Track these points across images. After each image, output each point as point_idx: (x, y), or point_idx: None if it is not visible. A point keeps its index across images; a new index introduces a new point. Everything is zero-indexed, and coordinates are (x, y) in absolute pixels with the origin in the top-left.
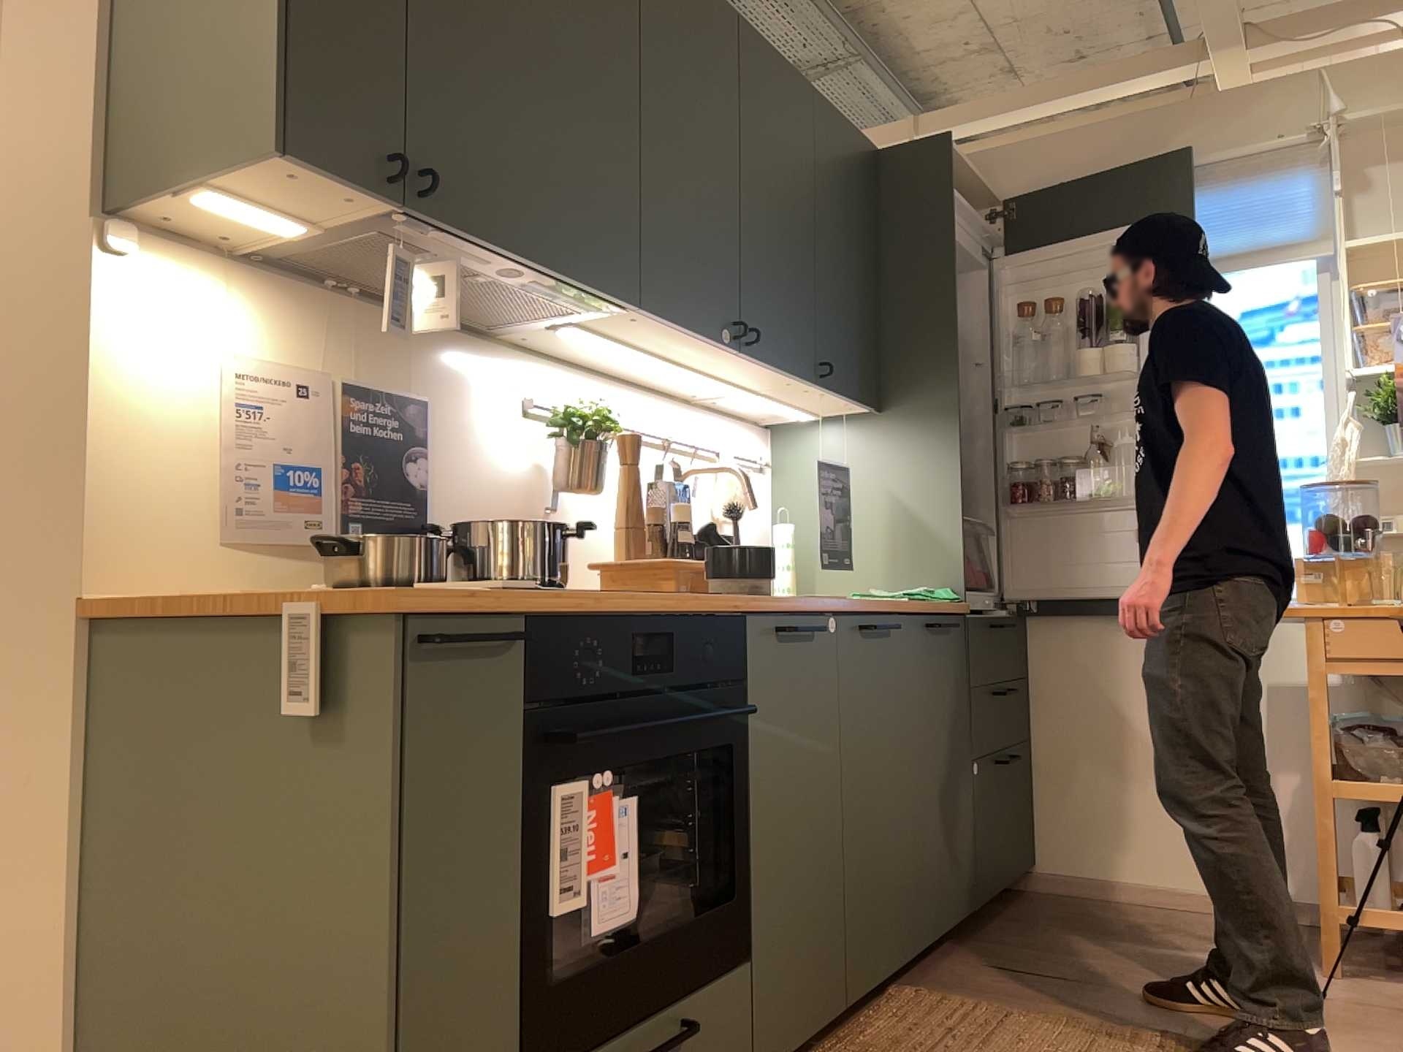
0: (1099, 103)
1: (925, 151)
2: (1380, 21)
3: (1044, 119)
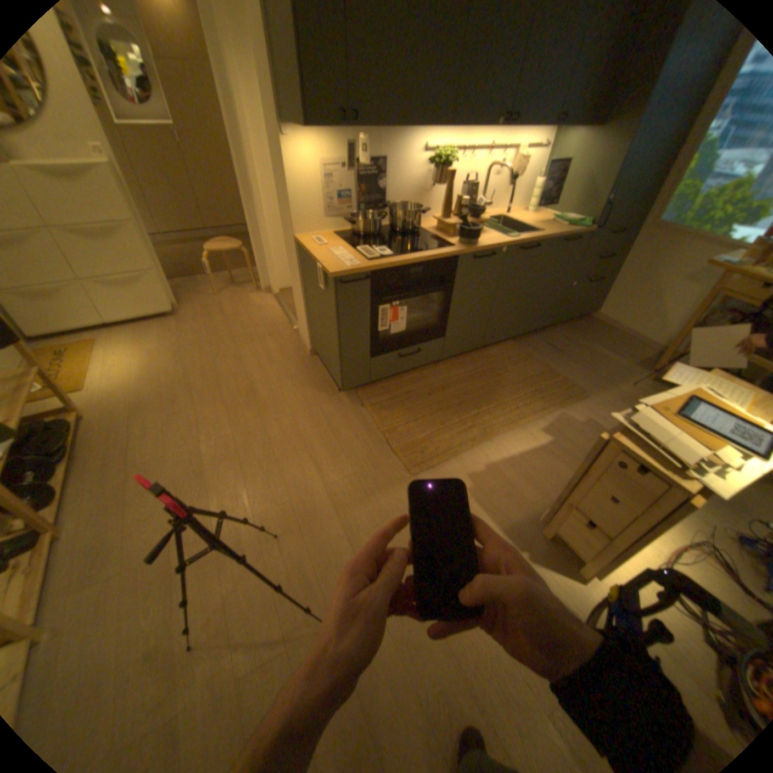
0: None
1: None
2: None
3: None
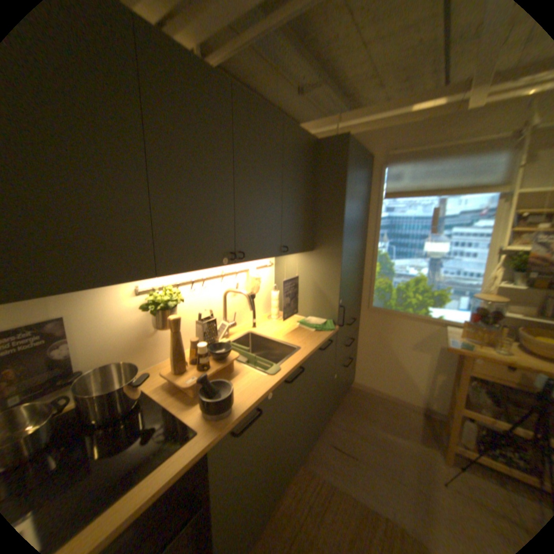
0: (417, 109)
1: (337, 140)
2: None
3: (392, 116)
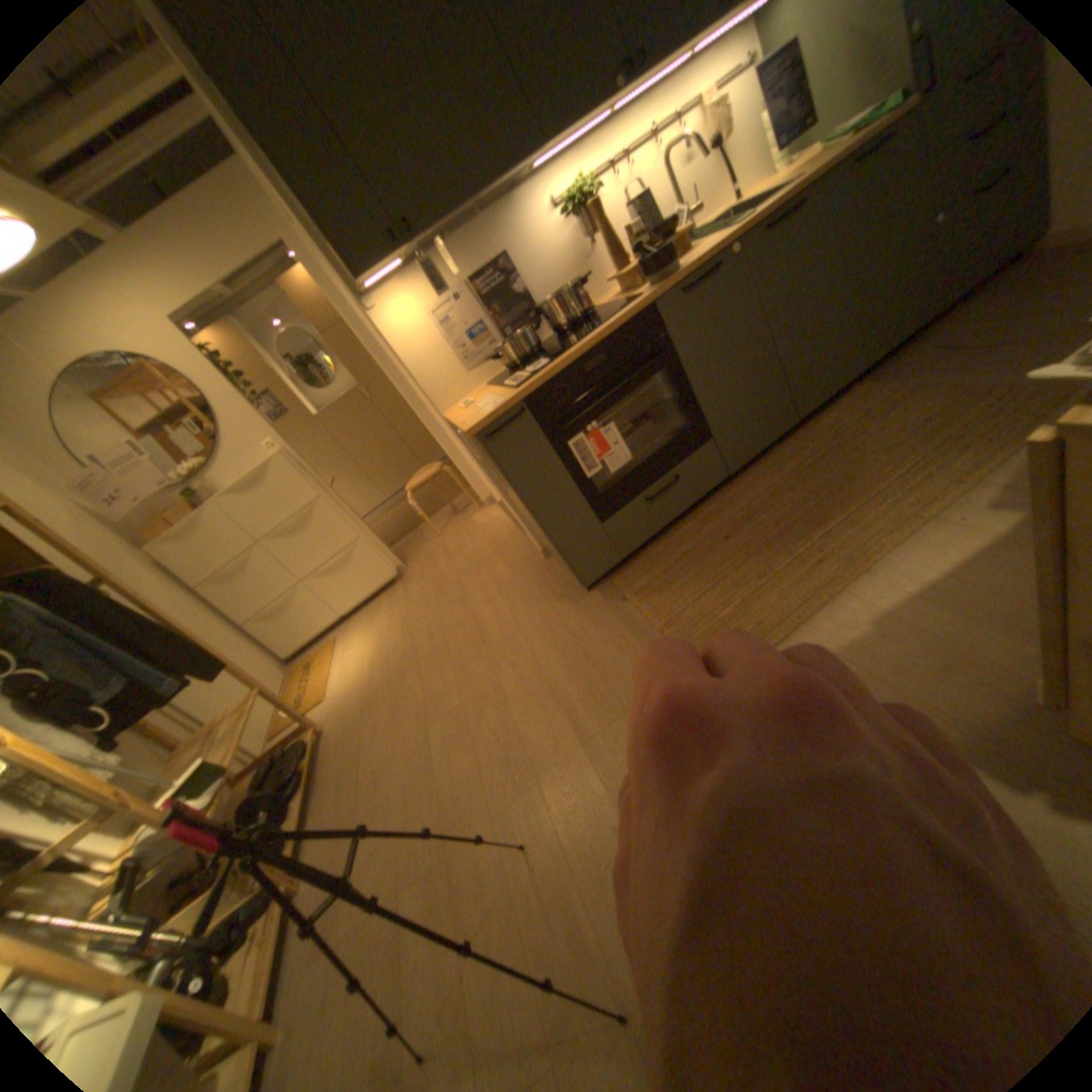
0: None
1: None
2: None
3: None
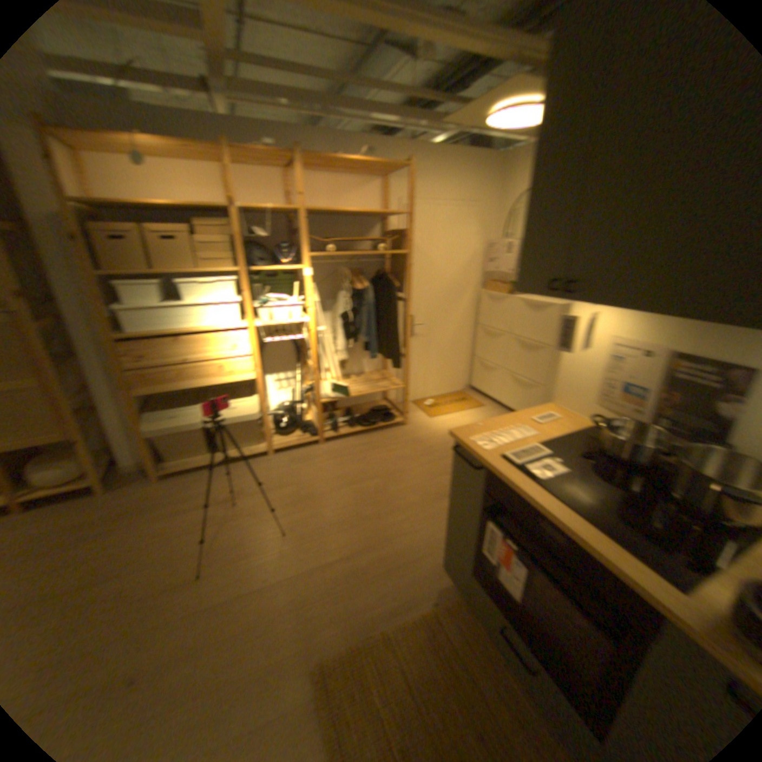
0: None
1: None
2: None
3: None
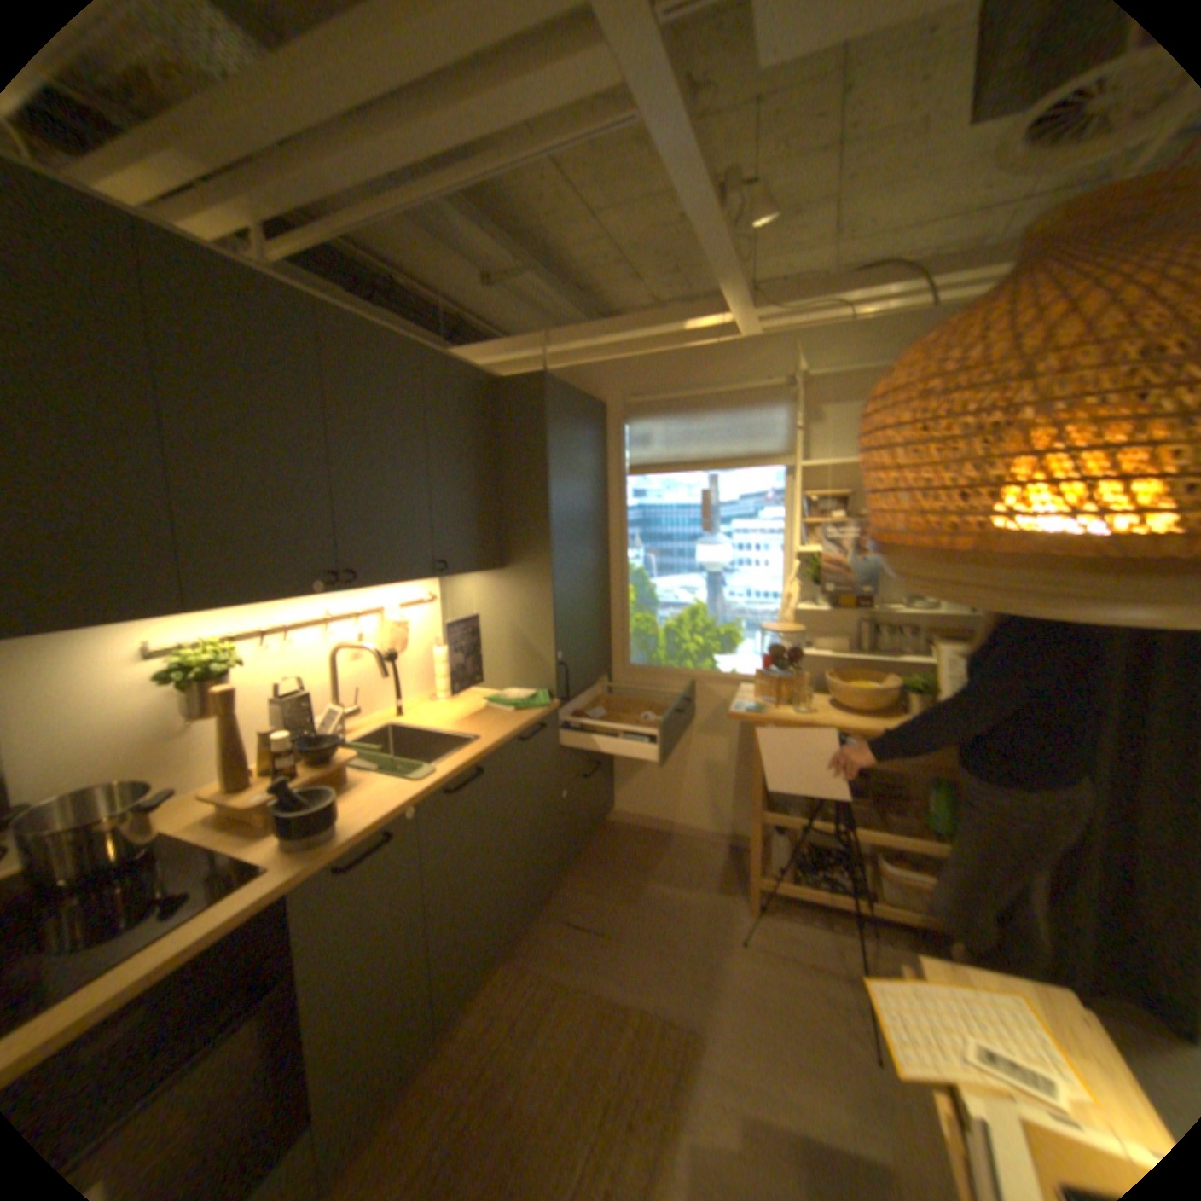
0: (665, 334)
1: (528, 383)
2: (842, 297)
3: (630, 342)
